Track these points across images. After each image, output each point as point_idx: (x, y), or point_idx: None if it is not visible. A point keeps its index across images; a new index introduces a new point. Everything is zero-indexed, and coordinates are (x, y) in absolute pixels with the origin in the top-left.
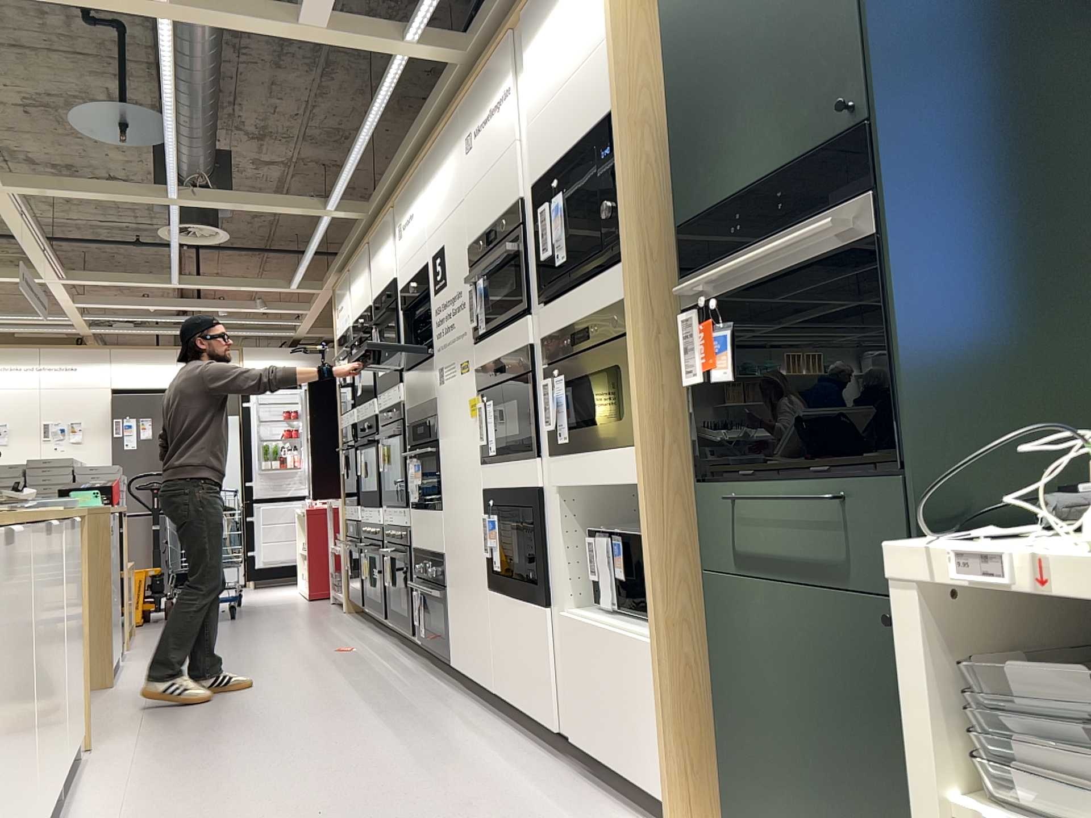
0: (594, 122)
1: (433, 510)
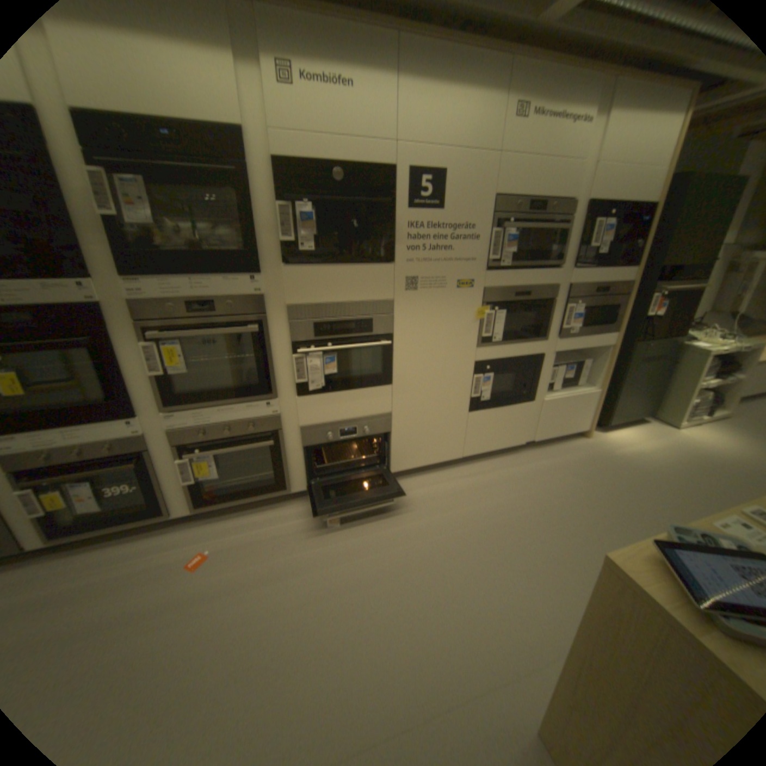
0: (644, 198)
1: (370, 386)
